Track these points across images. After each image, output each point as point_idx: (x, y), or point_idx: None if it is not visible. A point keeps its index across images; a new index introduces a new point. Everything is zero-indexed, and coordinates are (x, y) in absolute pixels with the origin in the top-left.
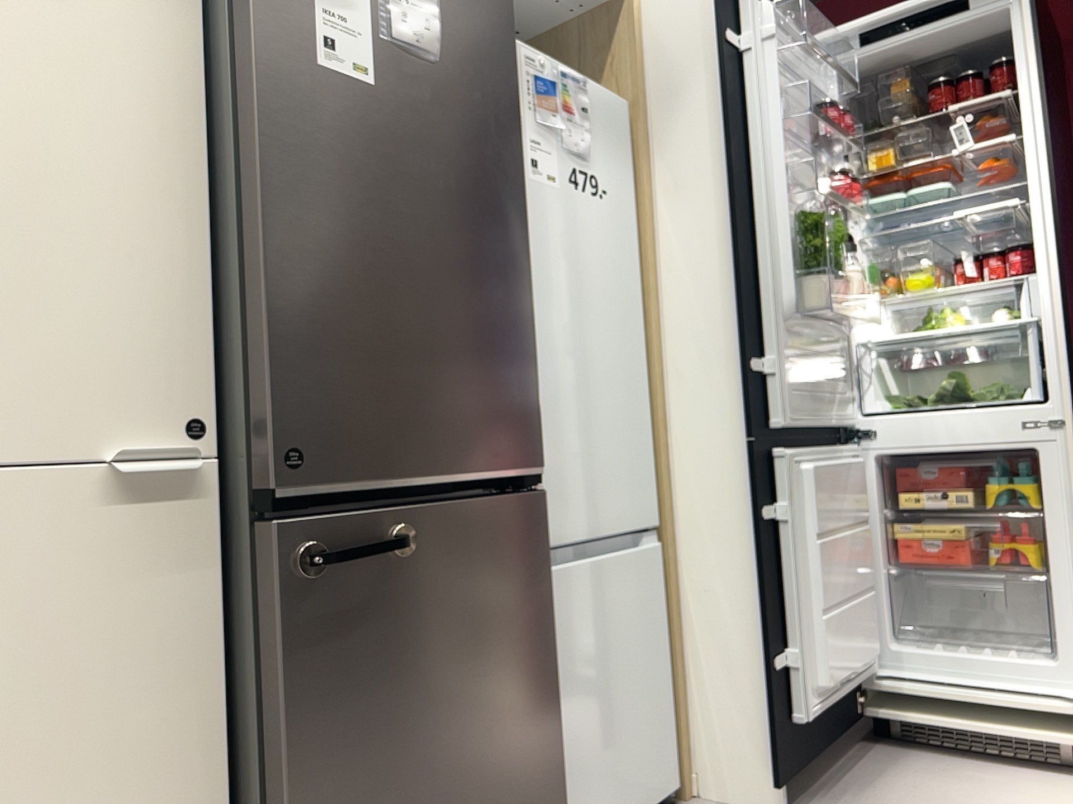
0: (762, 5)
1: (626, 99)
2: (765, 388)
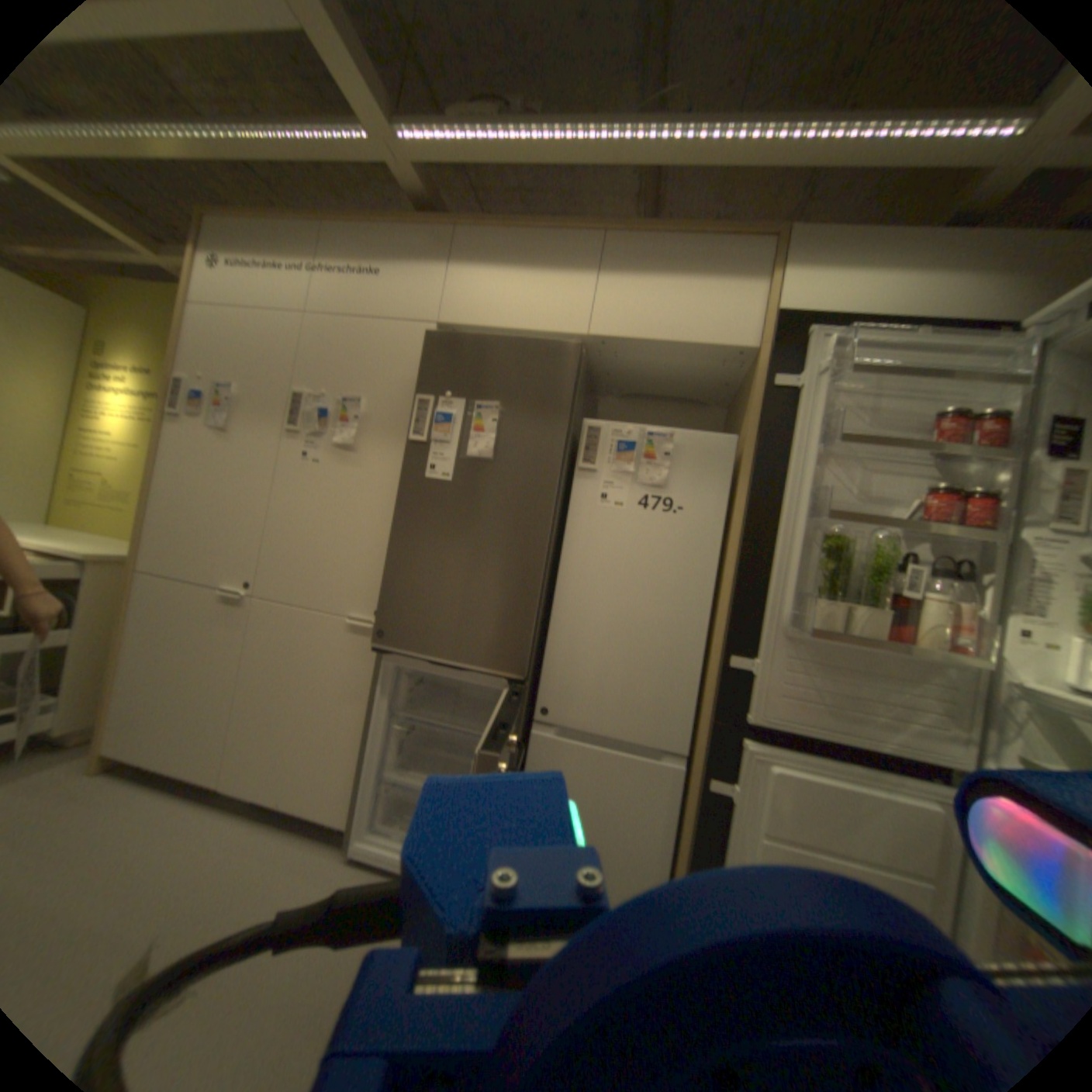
0: (829, 342)
1: (746, 432)
2: (749, 687)
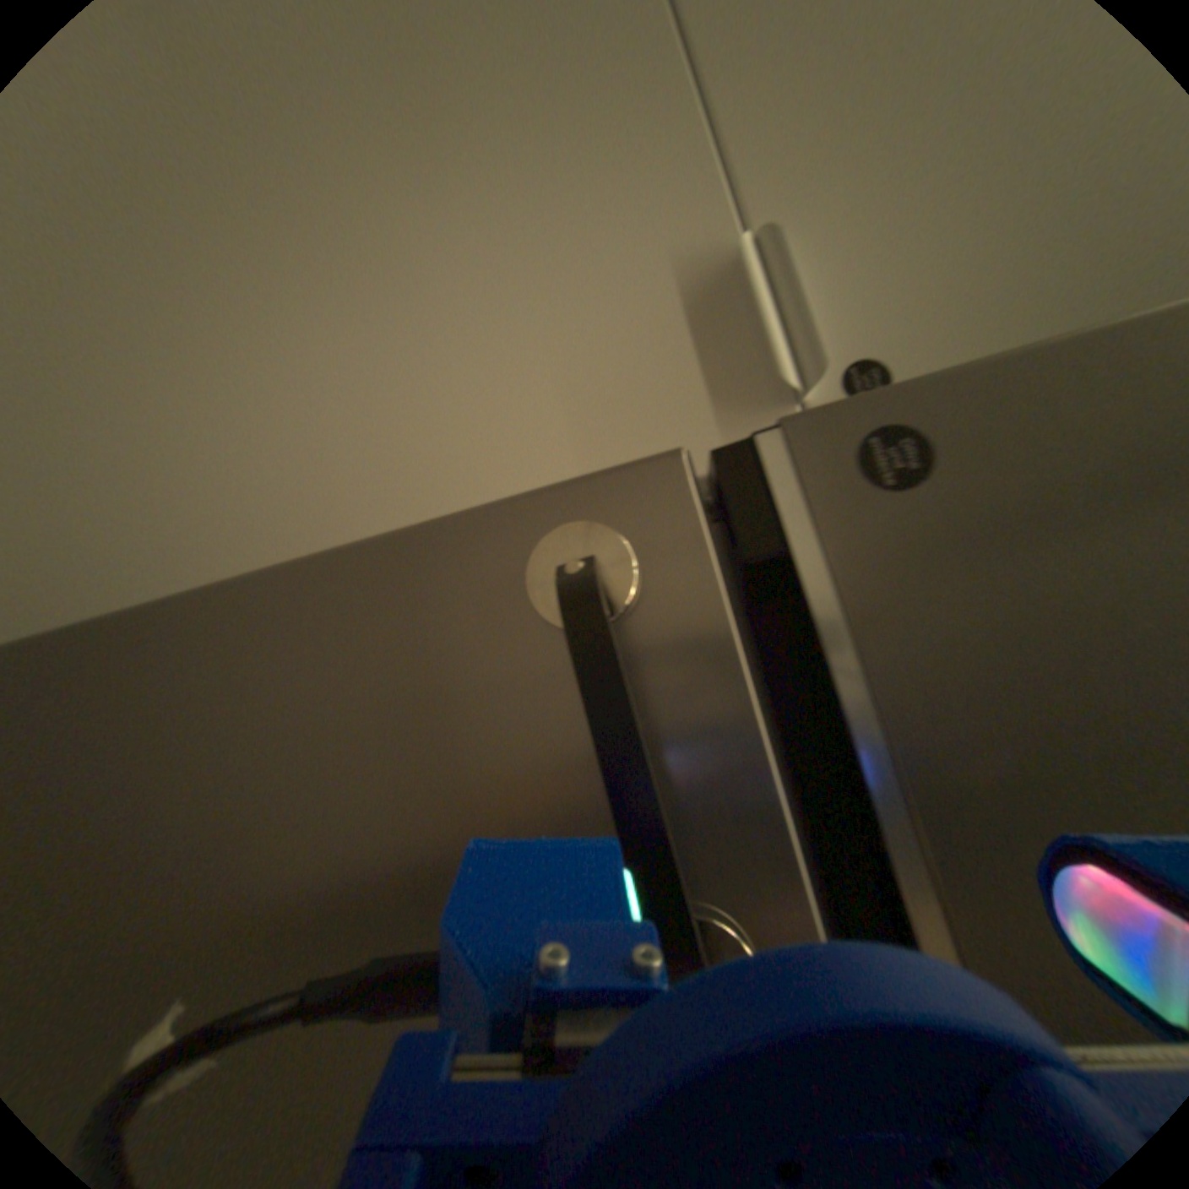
0: None
1: None
2: None
